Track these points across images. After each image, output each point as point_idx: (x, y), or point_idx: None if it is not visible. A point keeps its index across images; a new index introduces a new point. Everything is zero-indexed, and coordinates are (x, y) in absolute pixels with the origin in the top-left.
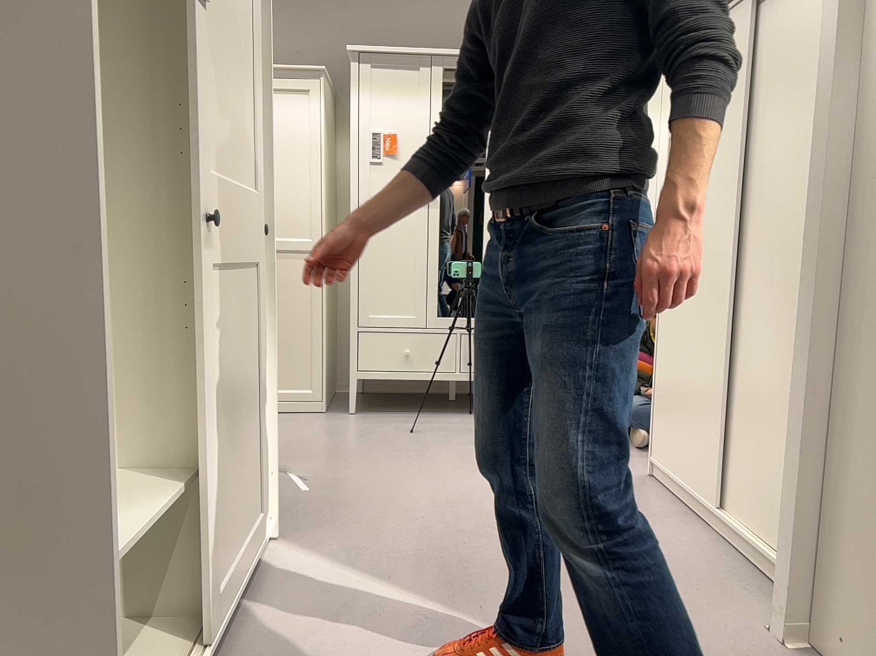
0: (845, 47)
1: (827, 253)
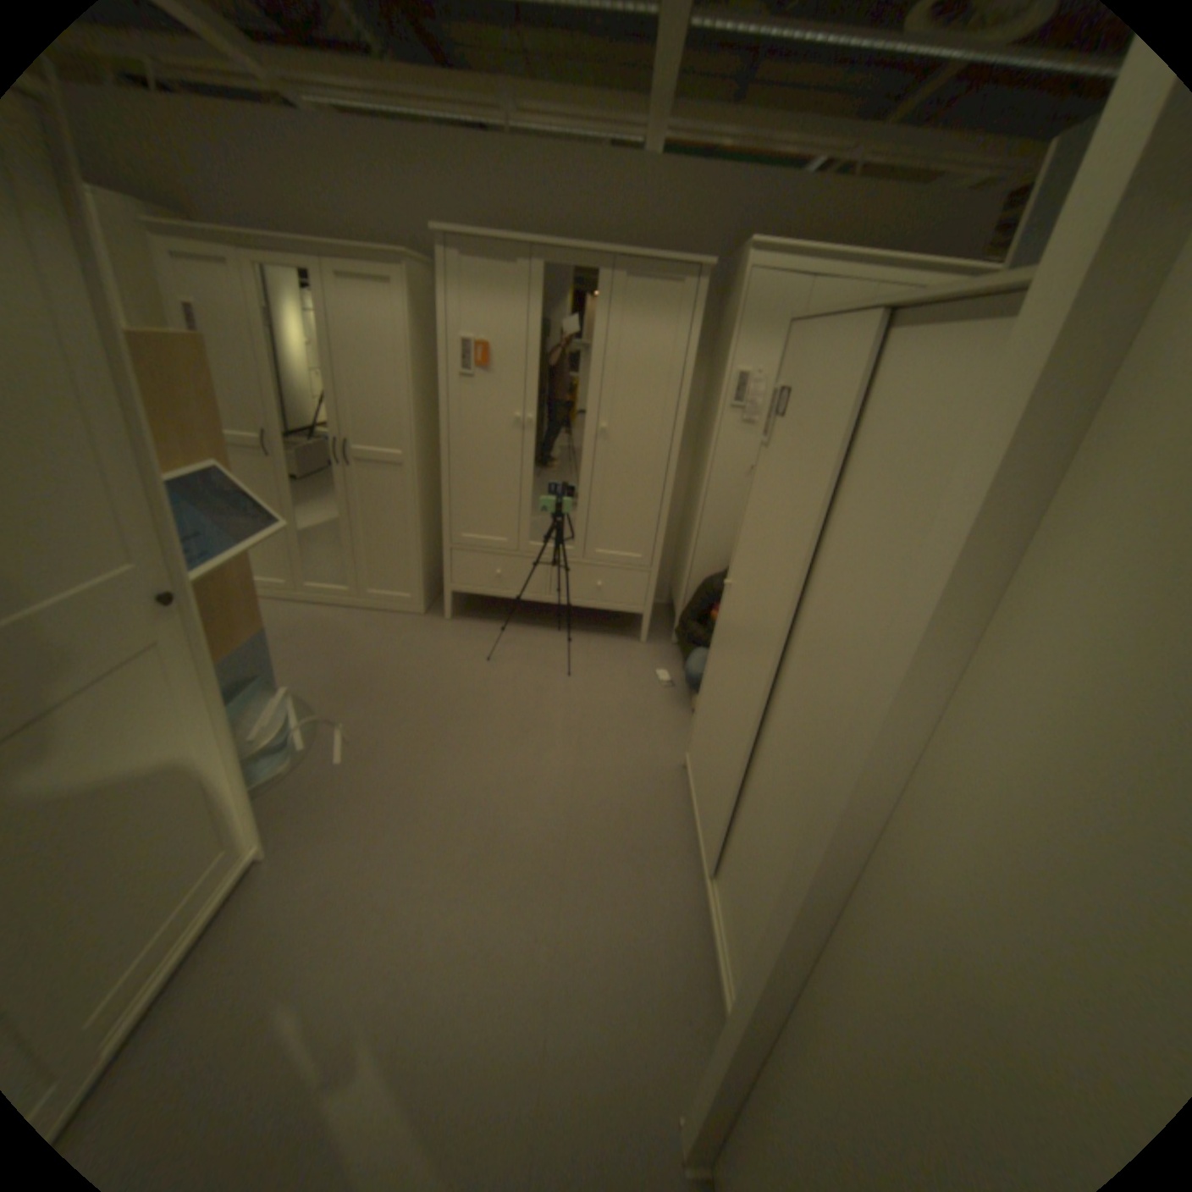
0: (936, 599)
1: (818, 862)
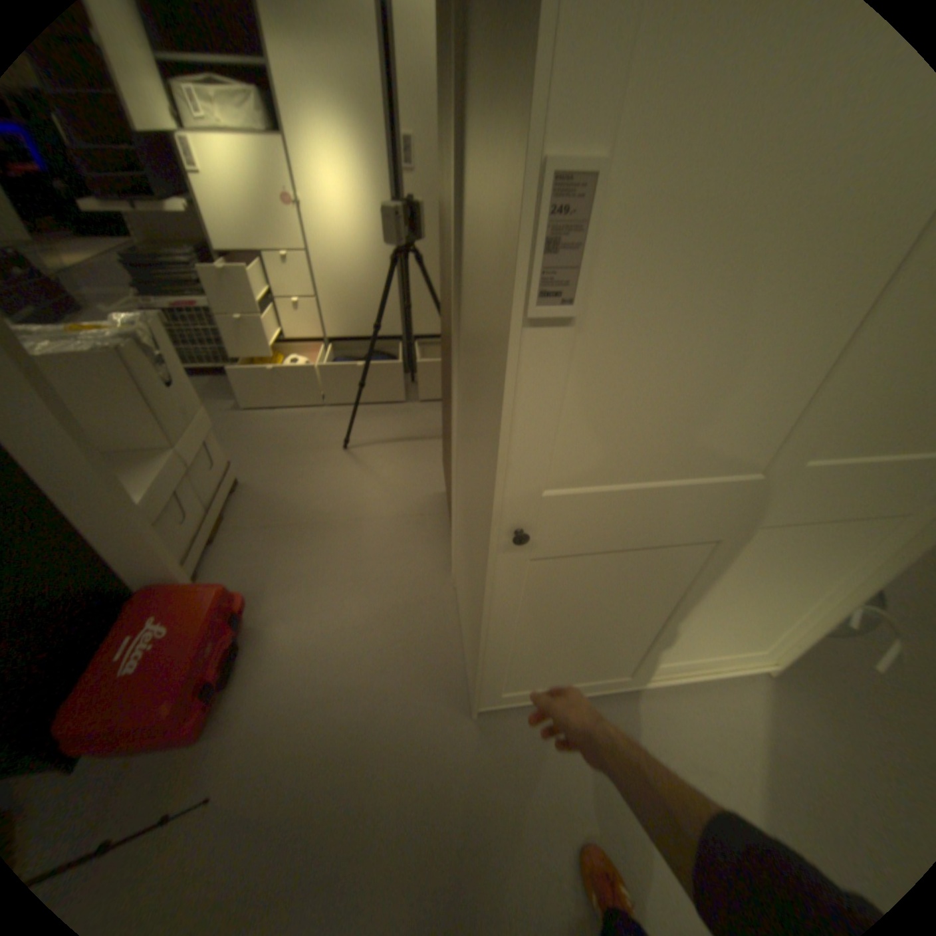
0: None
1: None
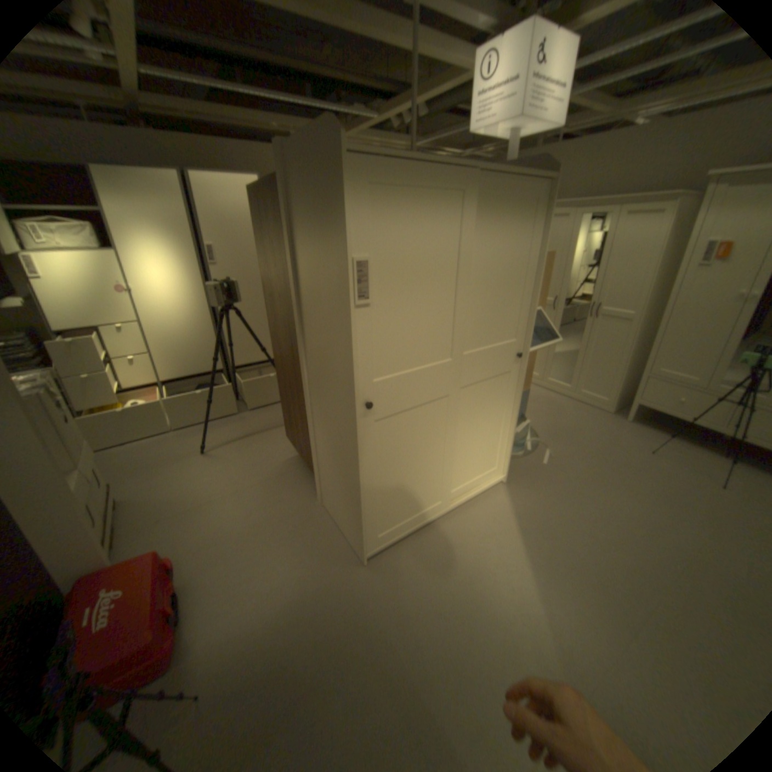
0: None
1: None
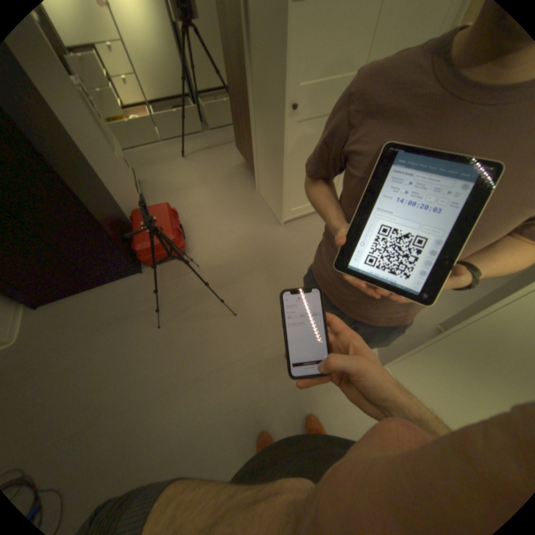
0: None
1: None
